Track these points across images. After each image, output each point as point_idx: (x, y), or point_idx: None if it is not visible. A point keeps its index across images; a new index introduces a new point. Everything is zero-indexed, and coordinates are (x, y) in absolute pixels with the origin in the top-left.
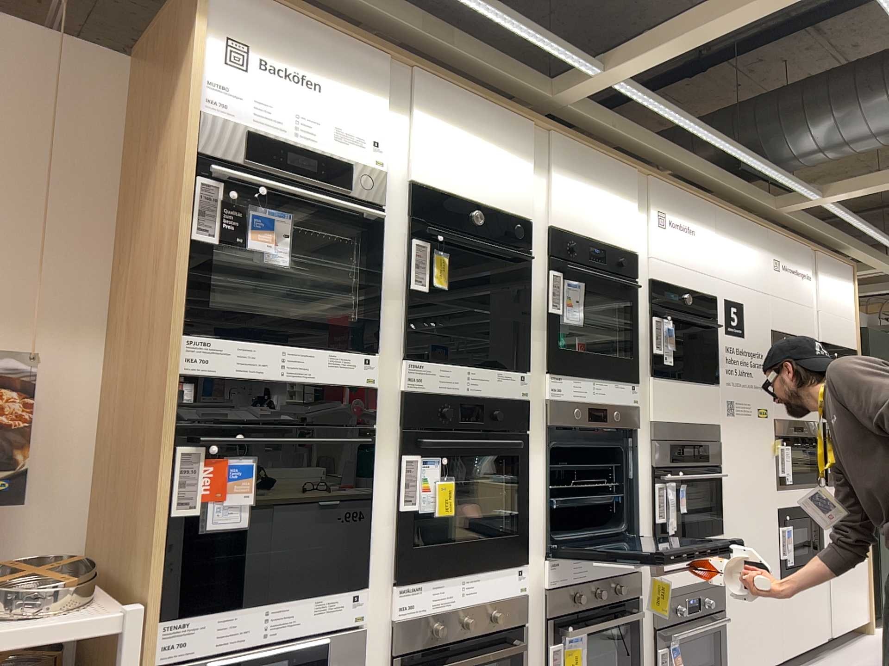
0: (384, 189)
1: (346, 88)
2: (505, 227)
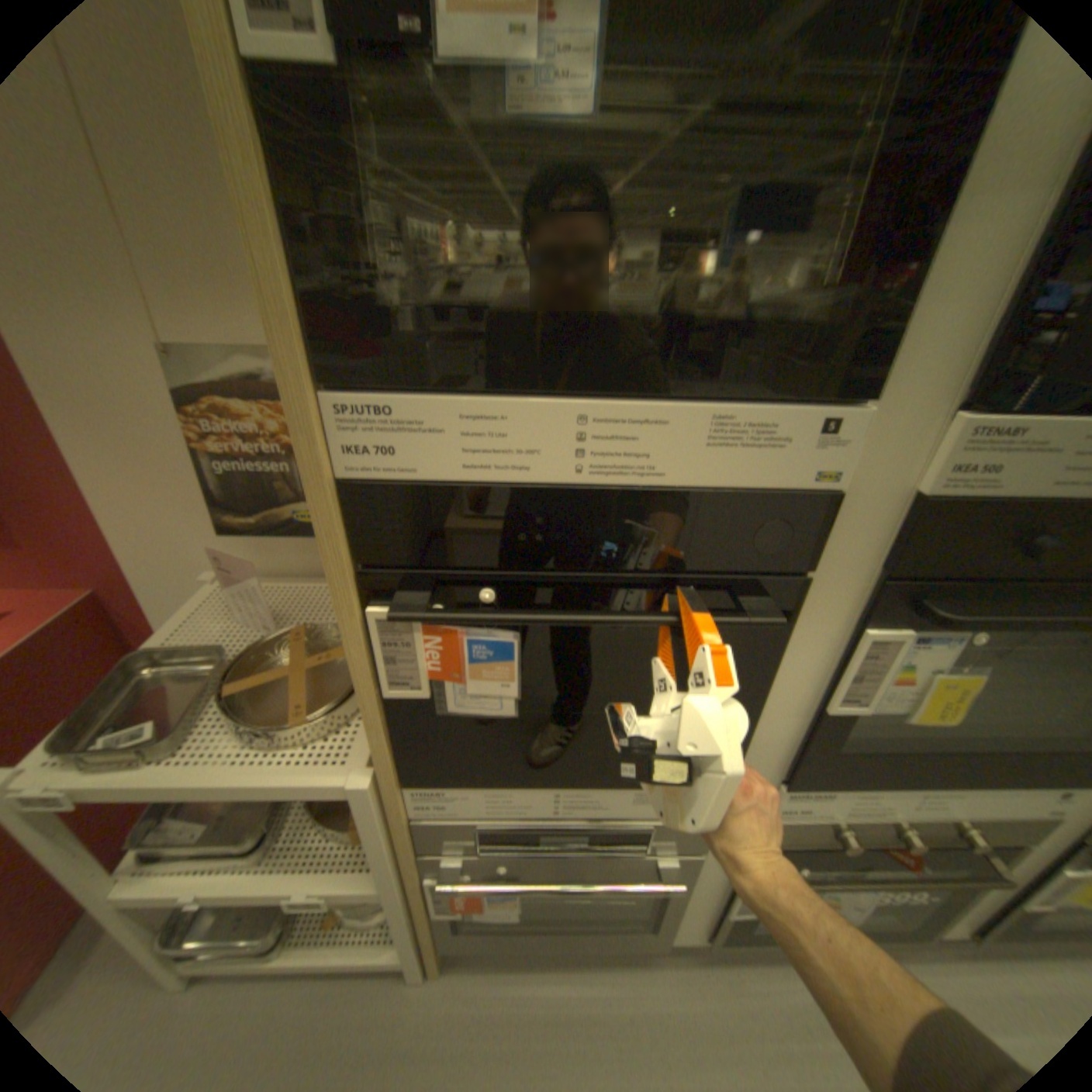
0: None
1: None
2: None
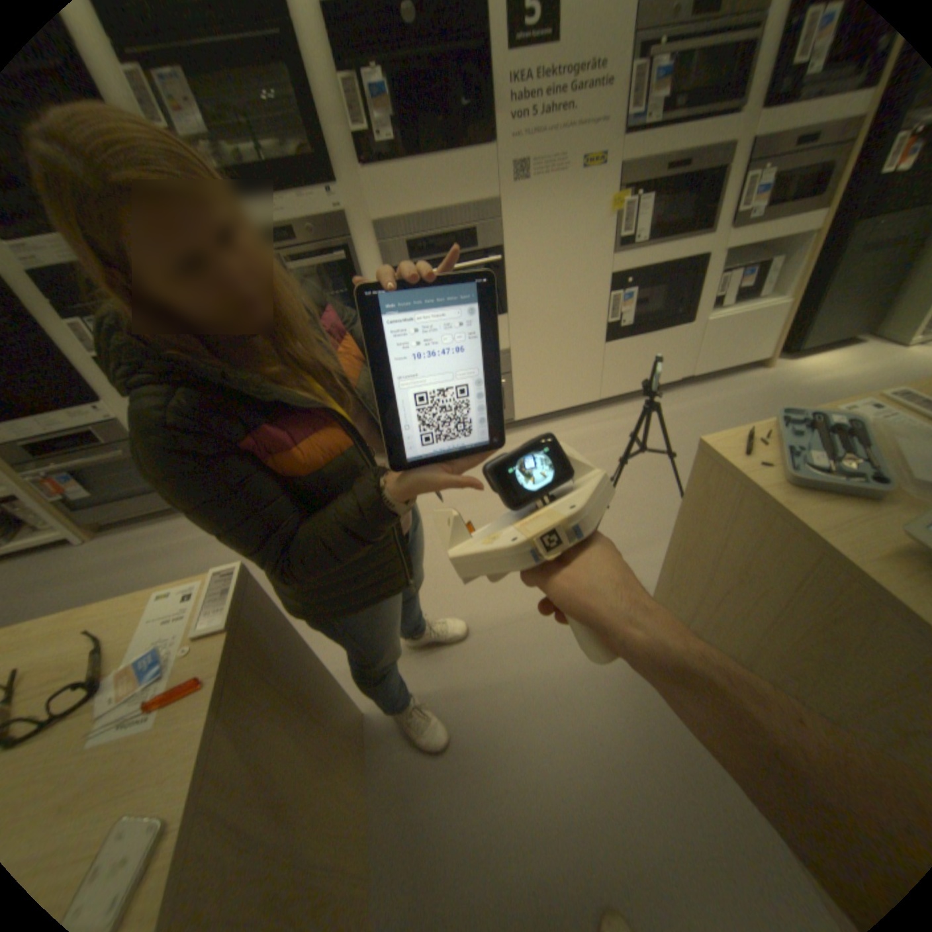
0: None
1: None
2: None
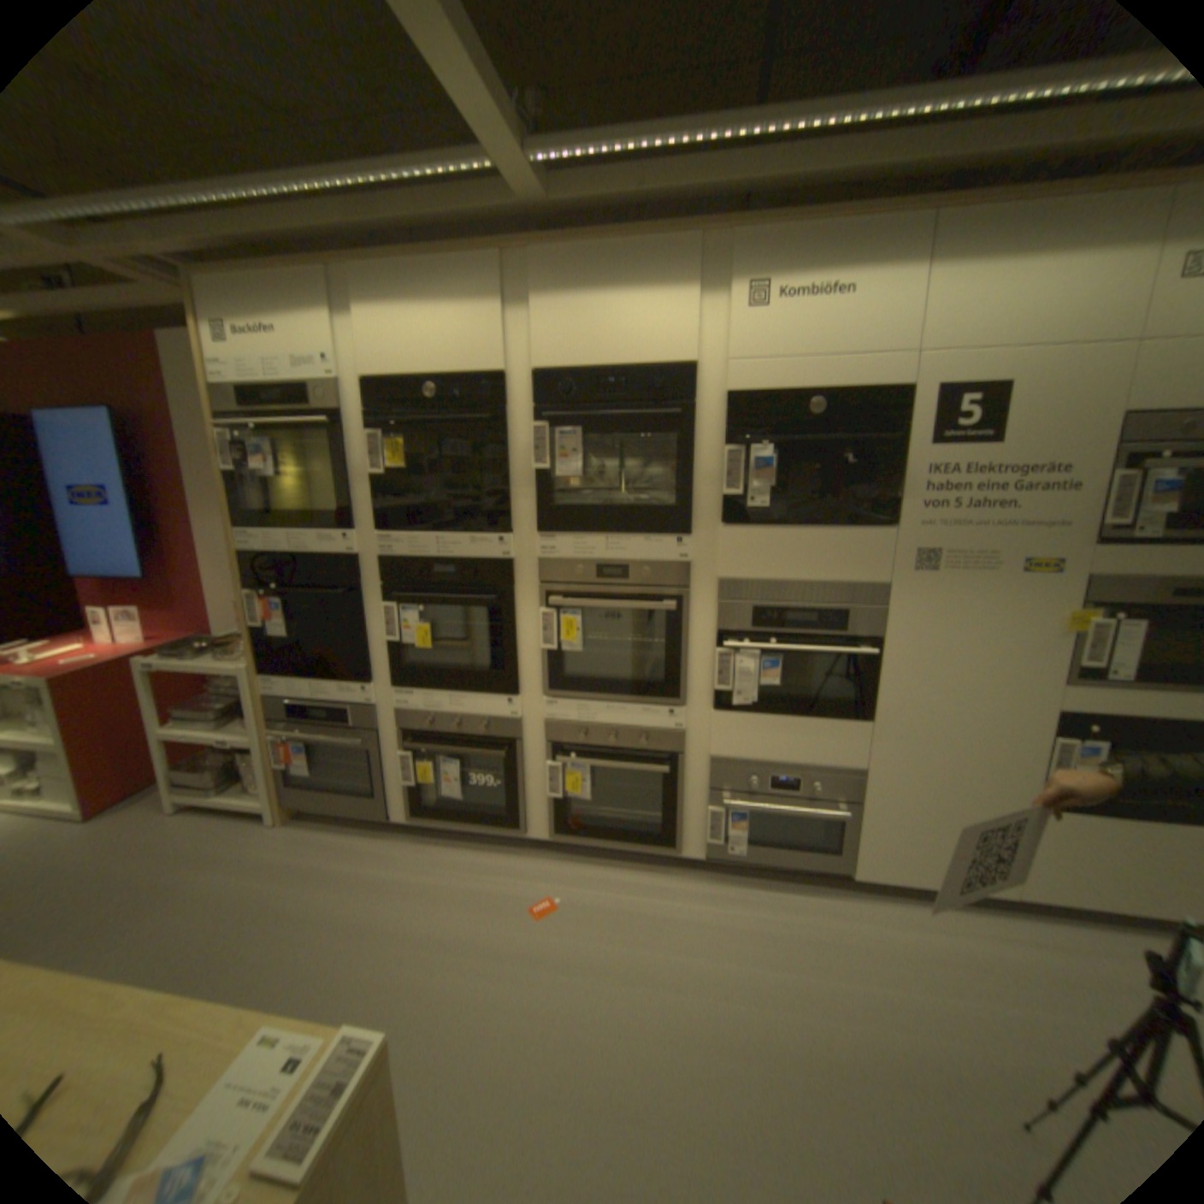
0: (330, 393)
1: (284, 311)
2: (471, 386)
